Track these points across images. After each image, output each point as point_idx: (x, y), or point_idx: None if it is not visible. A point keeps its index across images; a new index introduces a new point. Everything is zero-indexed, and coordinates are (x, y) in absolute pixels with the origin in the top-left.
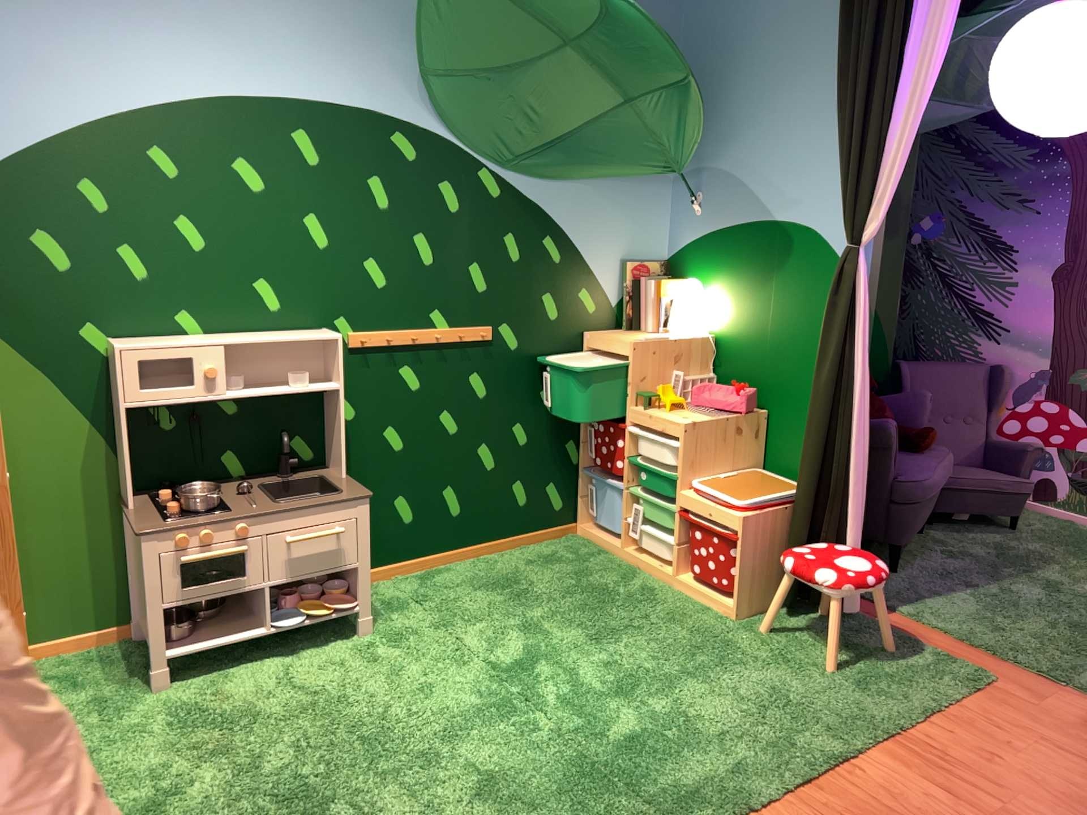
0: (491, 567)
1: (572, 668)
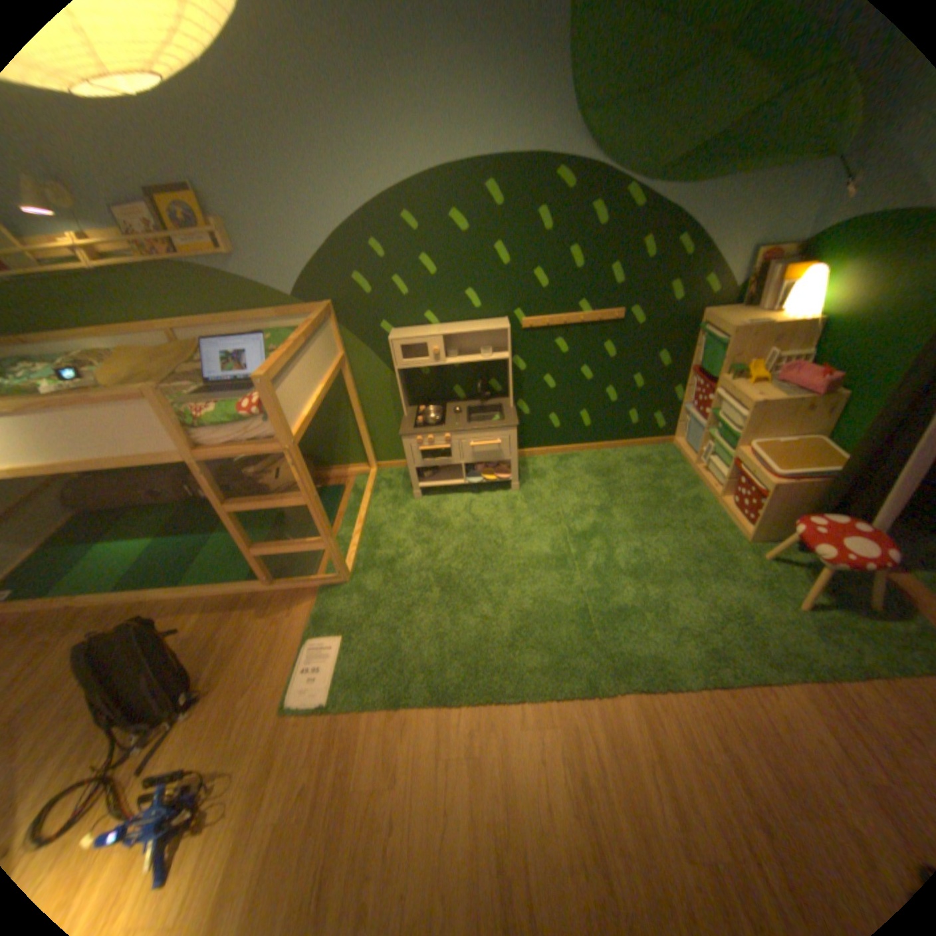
0: (603, 459)
1: (613, 547)
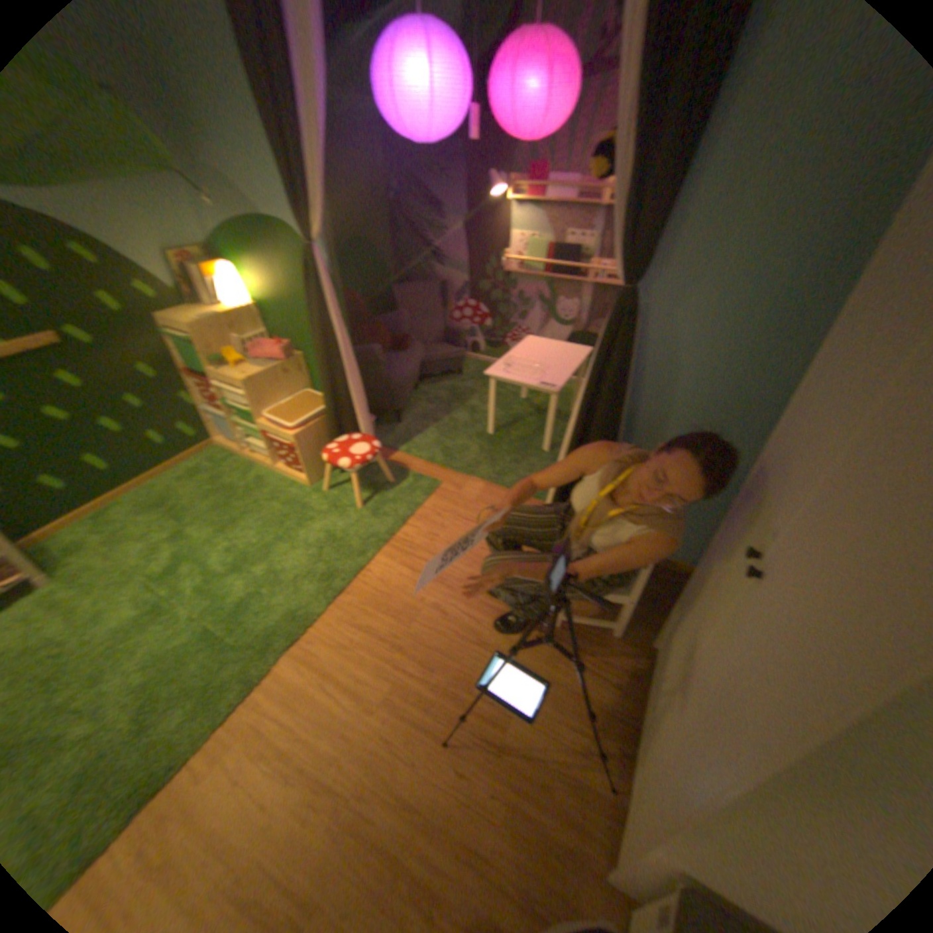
0: (148, 492)
1: (201, 562)
